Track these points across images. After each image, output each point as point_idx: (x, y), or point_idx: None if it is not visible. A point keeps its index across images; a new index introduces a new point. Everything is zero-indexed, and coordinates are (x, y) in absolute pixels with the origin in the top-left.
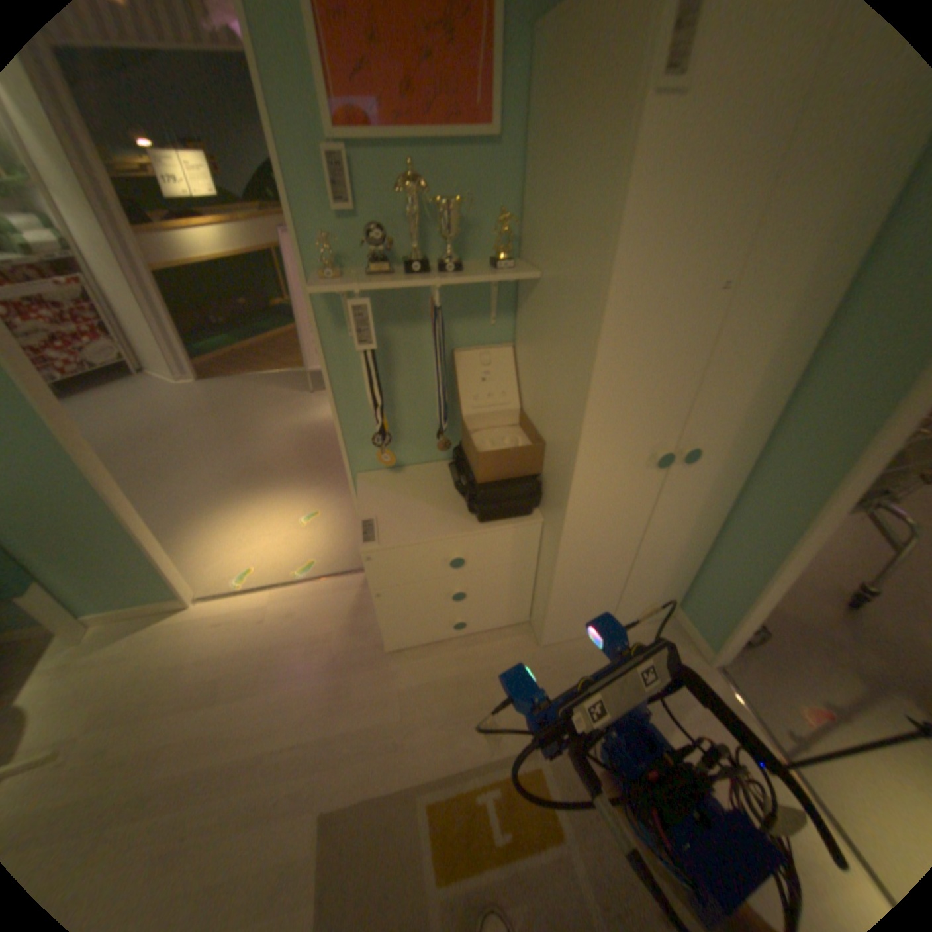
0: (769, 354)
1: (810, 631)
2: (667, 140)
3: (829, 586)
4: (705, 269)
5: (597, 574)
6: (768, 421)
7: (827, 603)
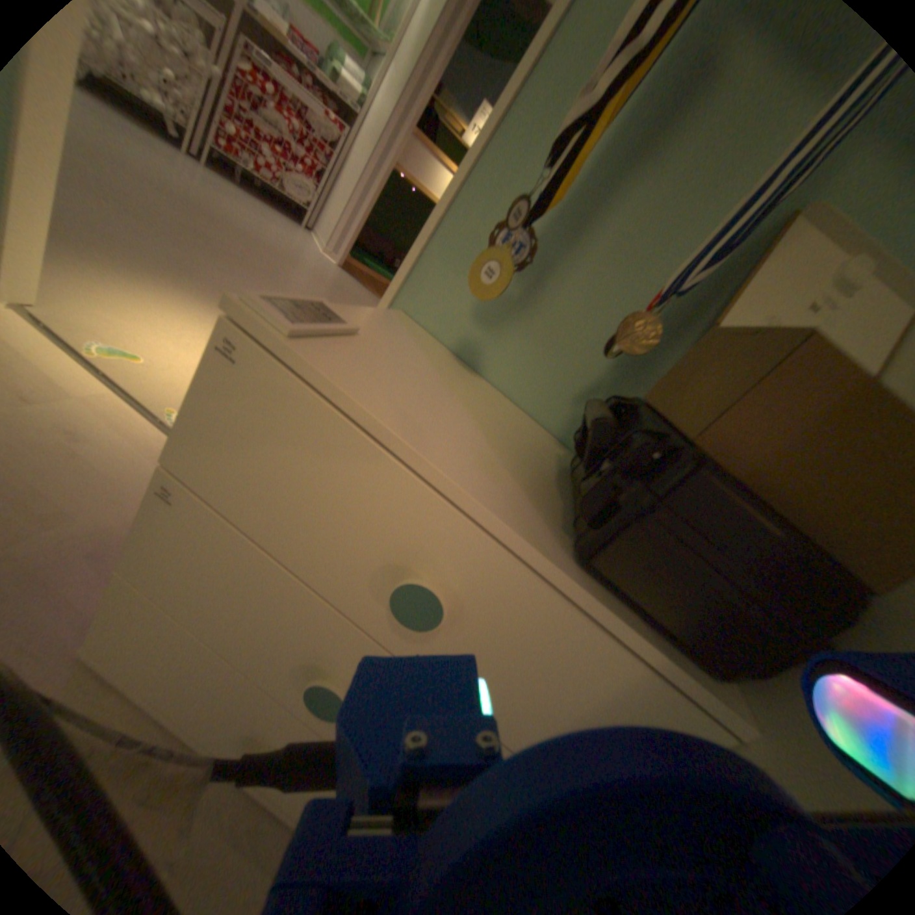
0: None
1: None
2: None
3: None
4: None
5: None
6: None
7: None
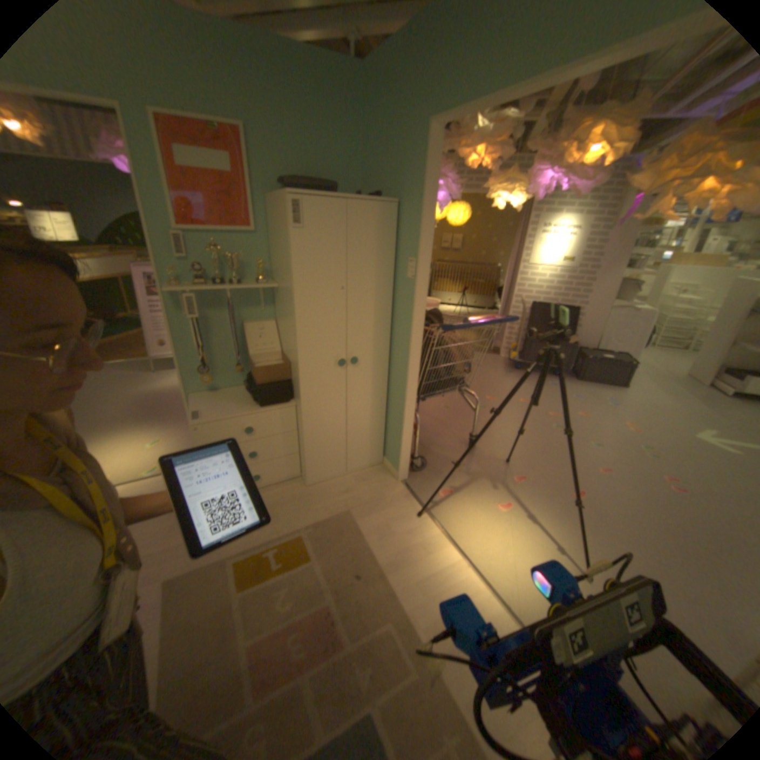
0: (371, 315)
1: (449, 460)
2: (301, 242)
3: (462, 441)
4: (330, 282)
5: (327, 431)
6: (385, 345)
7: (460, 448)
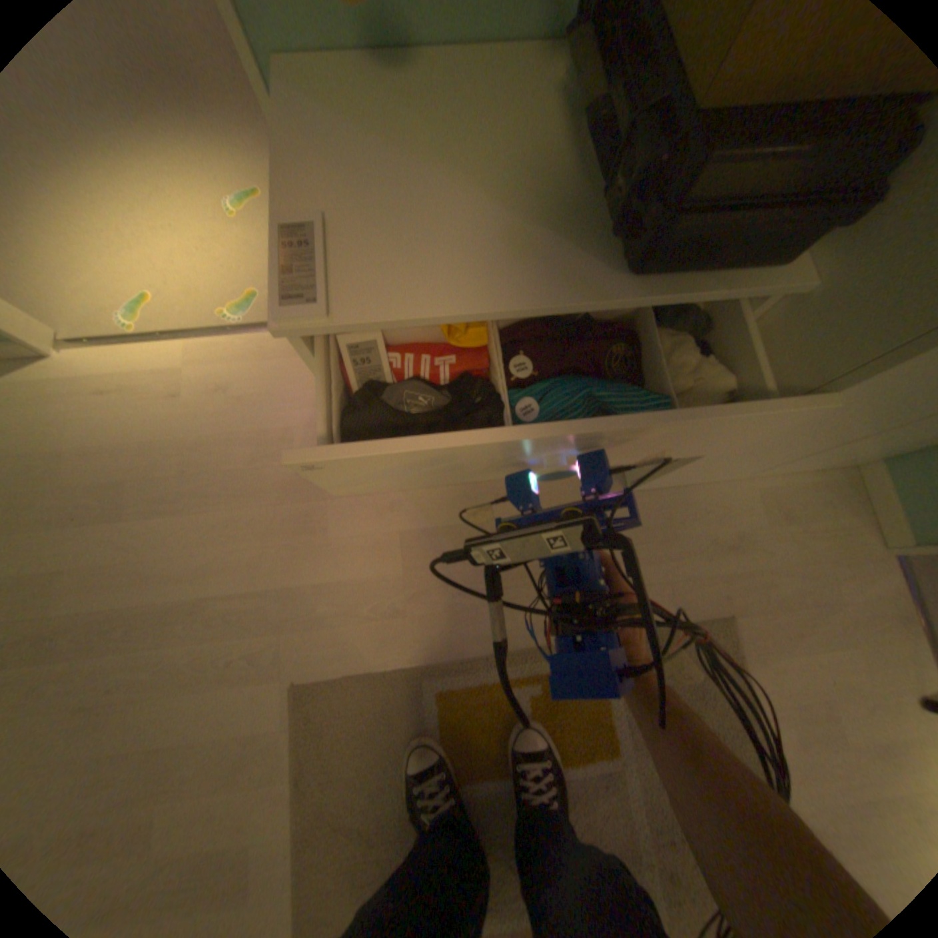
0: None
1: None
2: None
3: None
4: None
5: (844, 425)
6: None
7: None
